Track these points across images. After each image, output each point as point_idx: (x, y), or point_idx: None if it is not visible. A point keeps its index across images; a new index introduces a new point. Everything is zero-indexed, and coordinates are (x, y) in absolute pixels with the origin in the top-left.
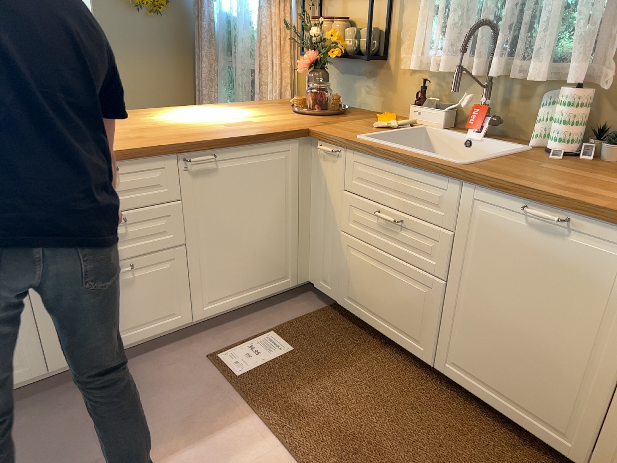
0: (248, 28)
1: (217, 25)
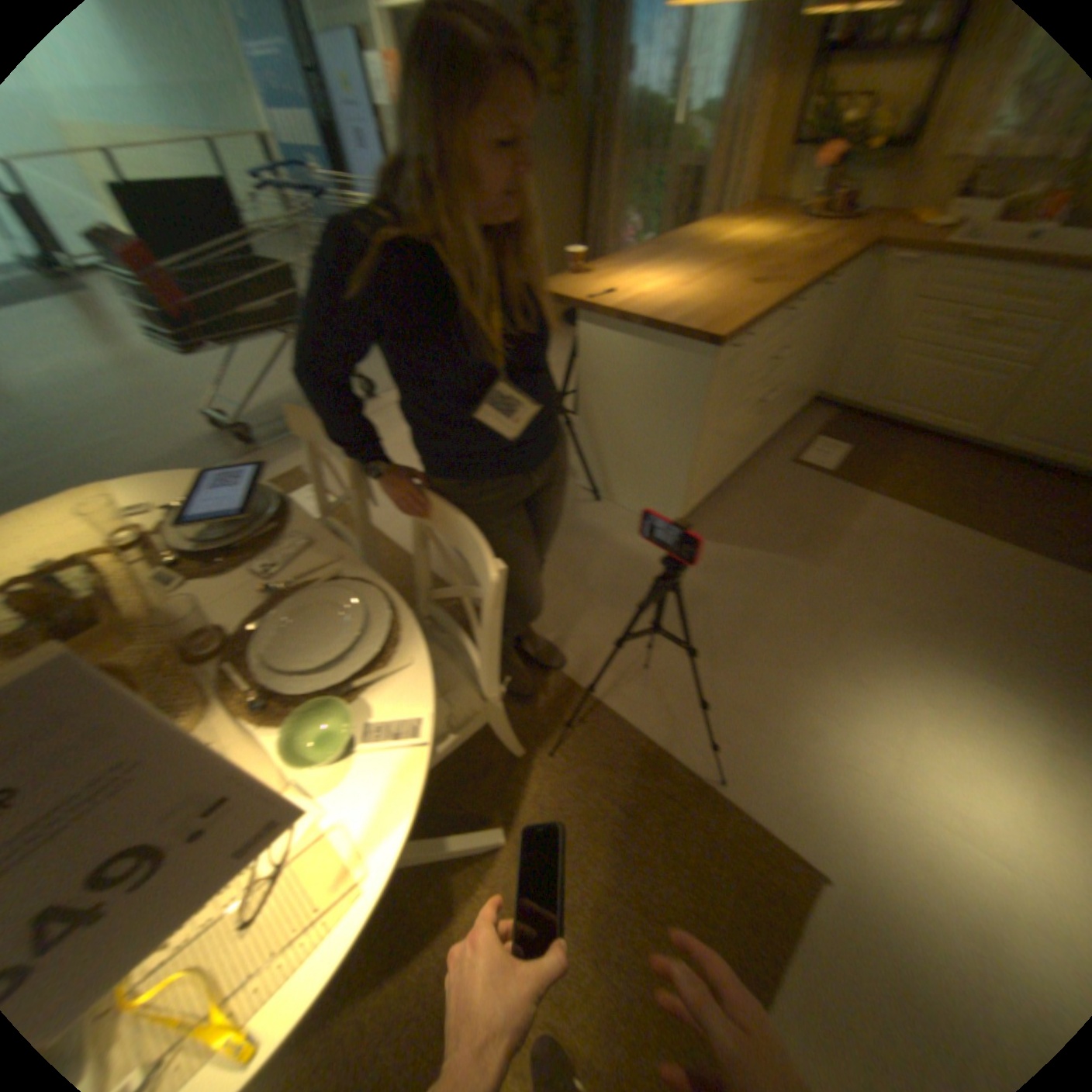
0: (690, 109)
1: (630, 106)
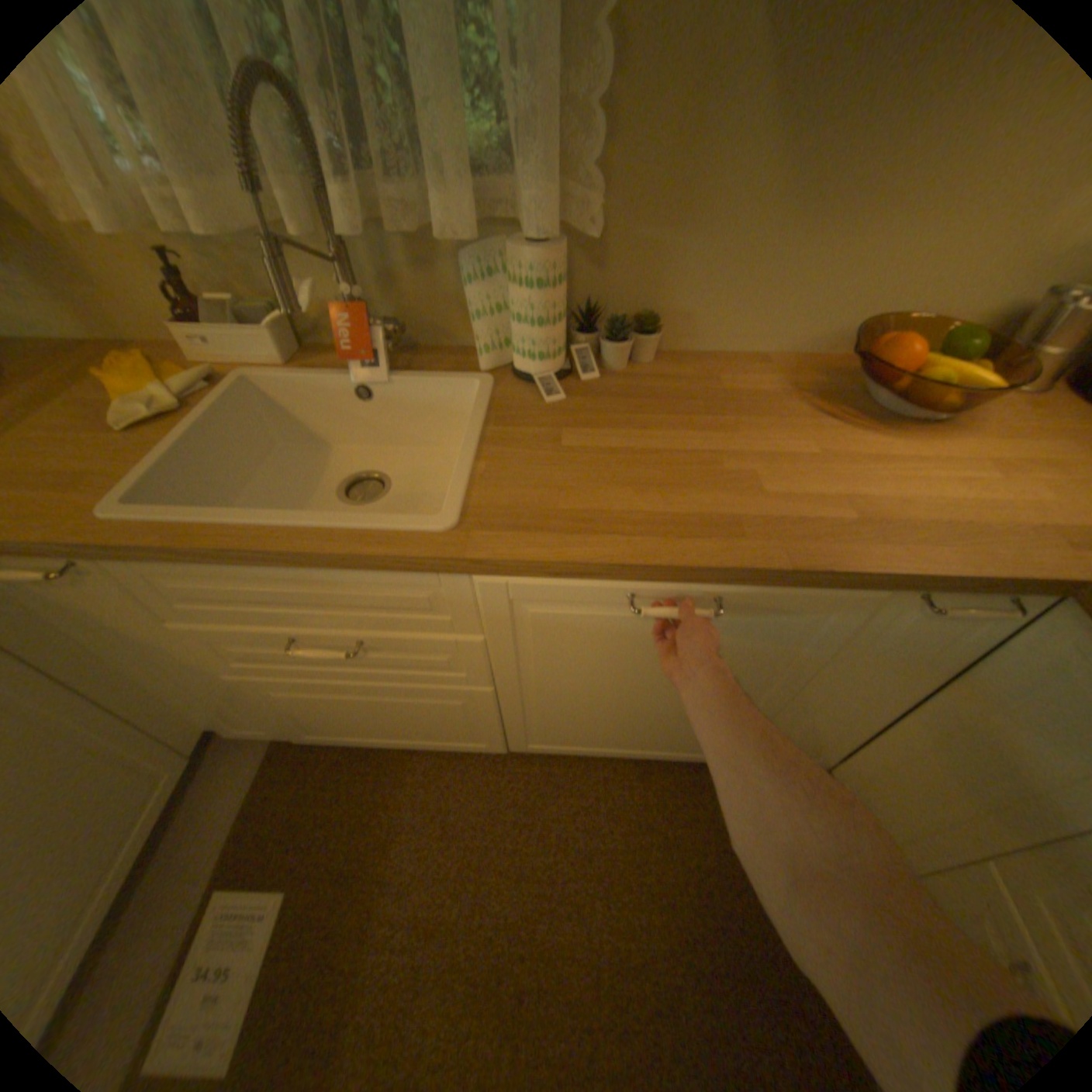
0: None
1: None
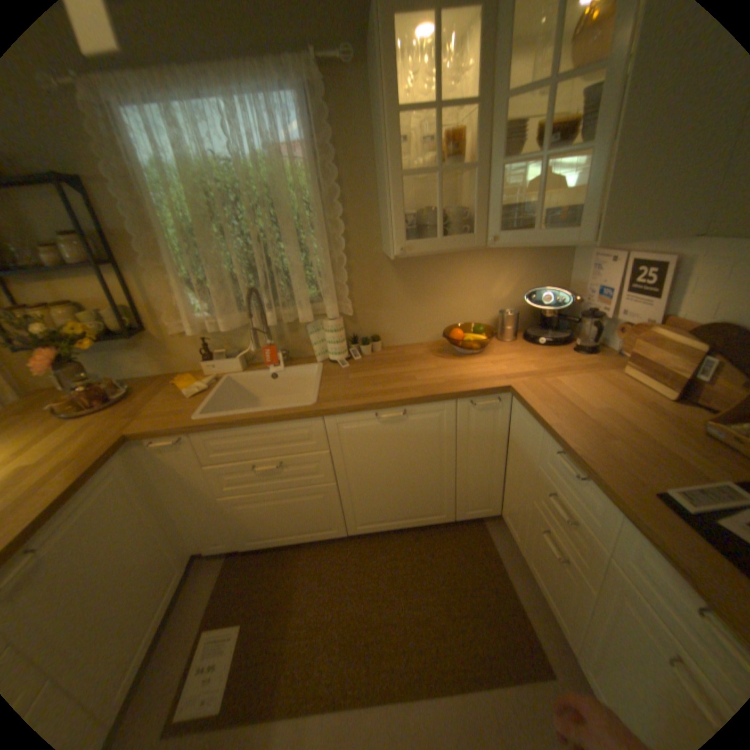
0: None
1: None
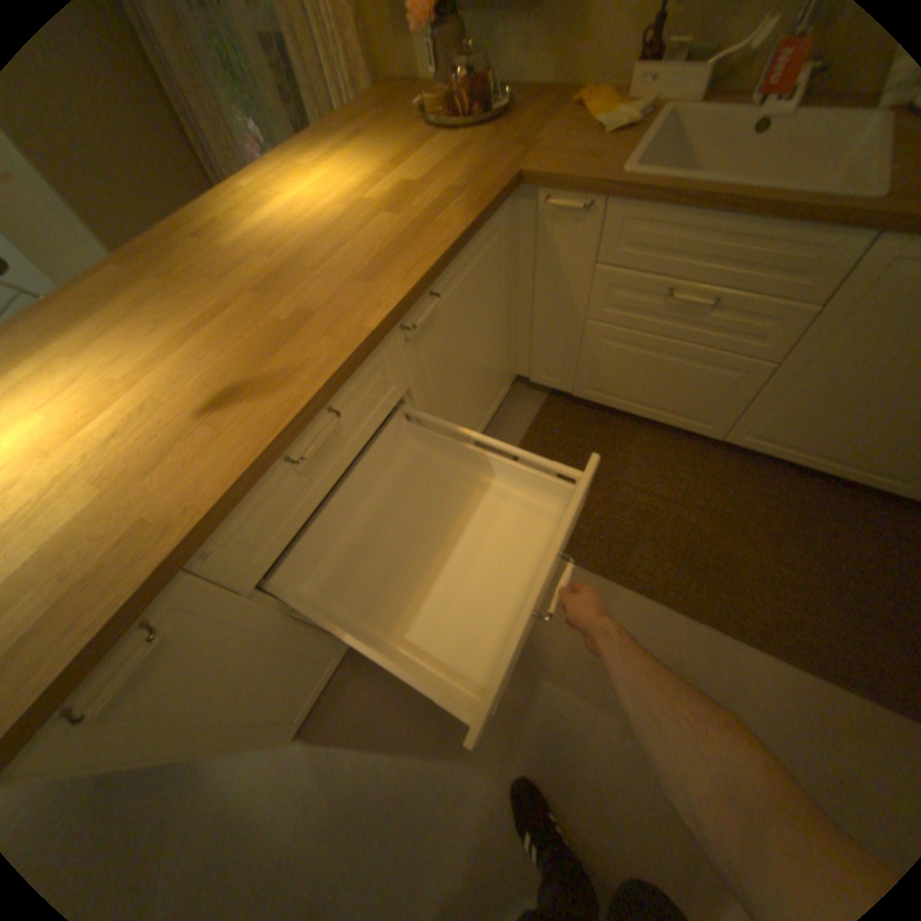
0: None
1: None
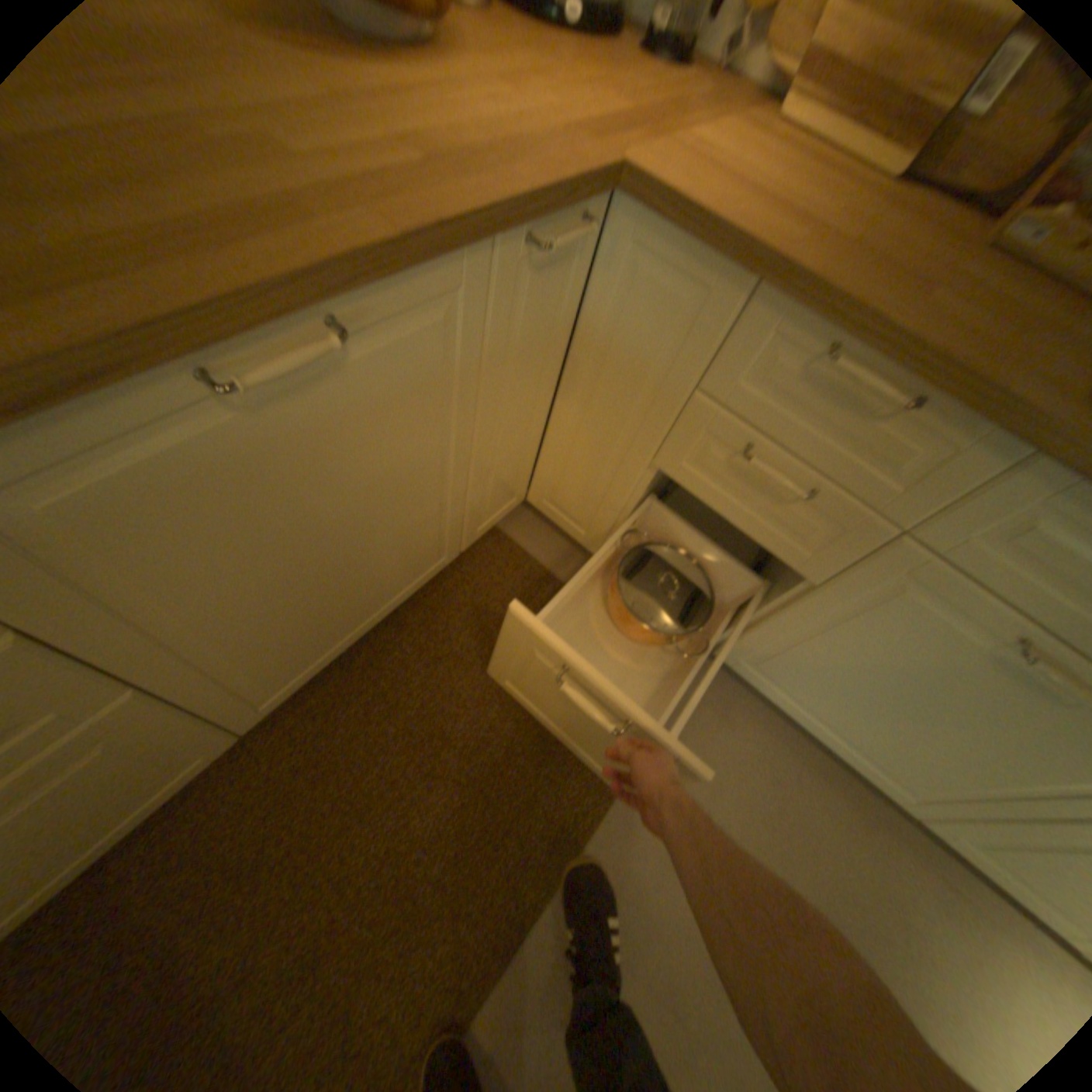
0: None
1: None
